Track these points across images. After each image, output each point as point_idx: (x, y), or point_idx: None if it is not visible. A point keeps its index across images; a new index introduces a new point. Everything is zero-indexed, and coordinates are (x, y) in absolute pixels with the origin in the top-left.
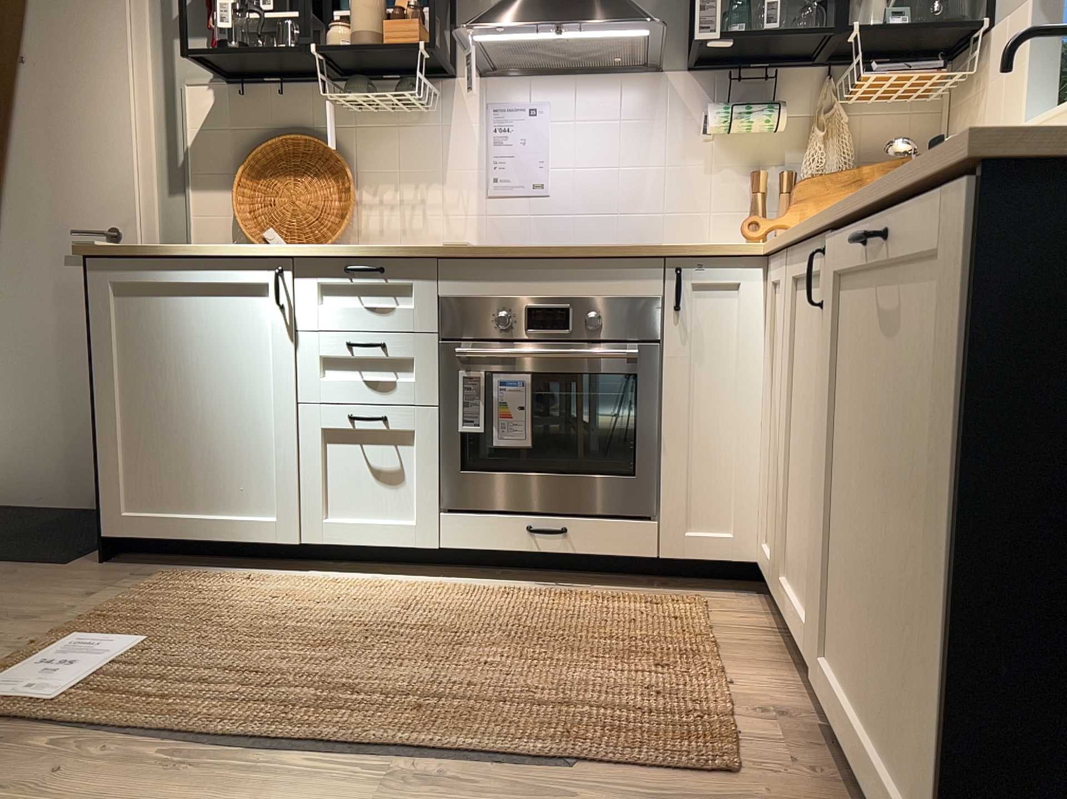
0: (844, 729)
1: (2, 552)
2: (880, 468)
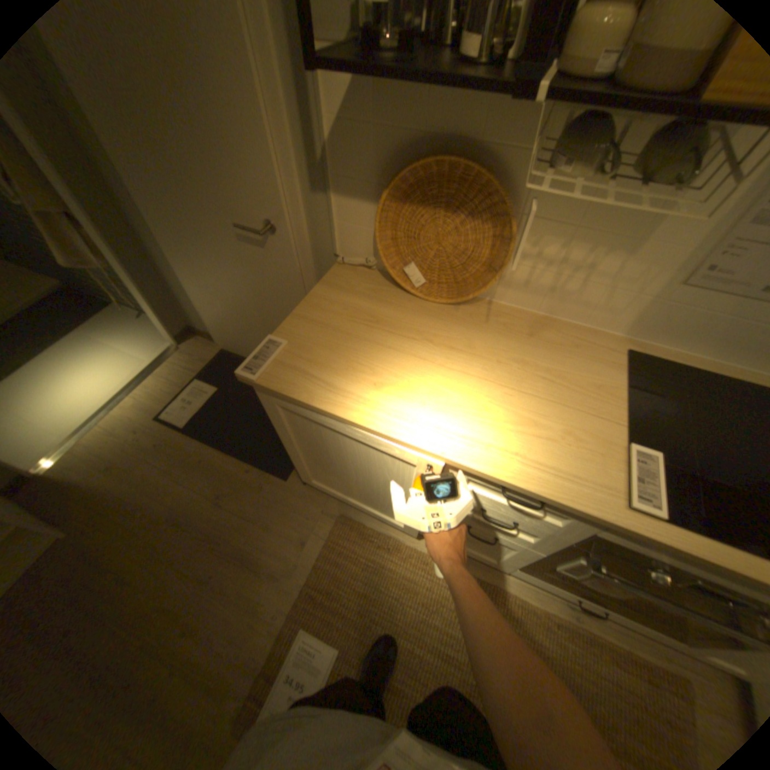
0: None
1: (251, 452)
2: None
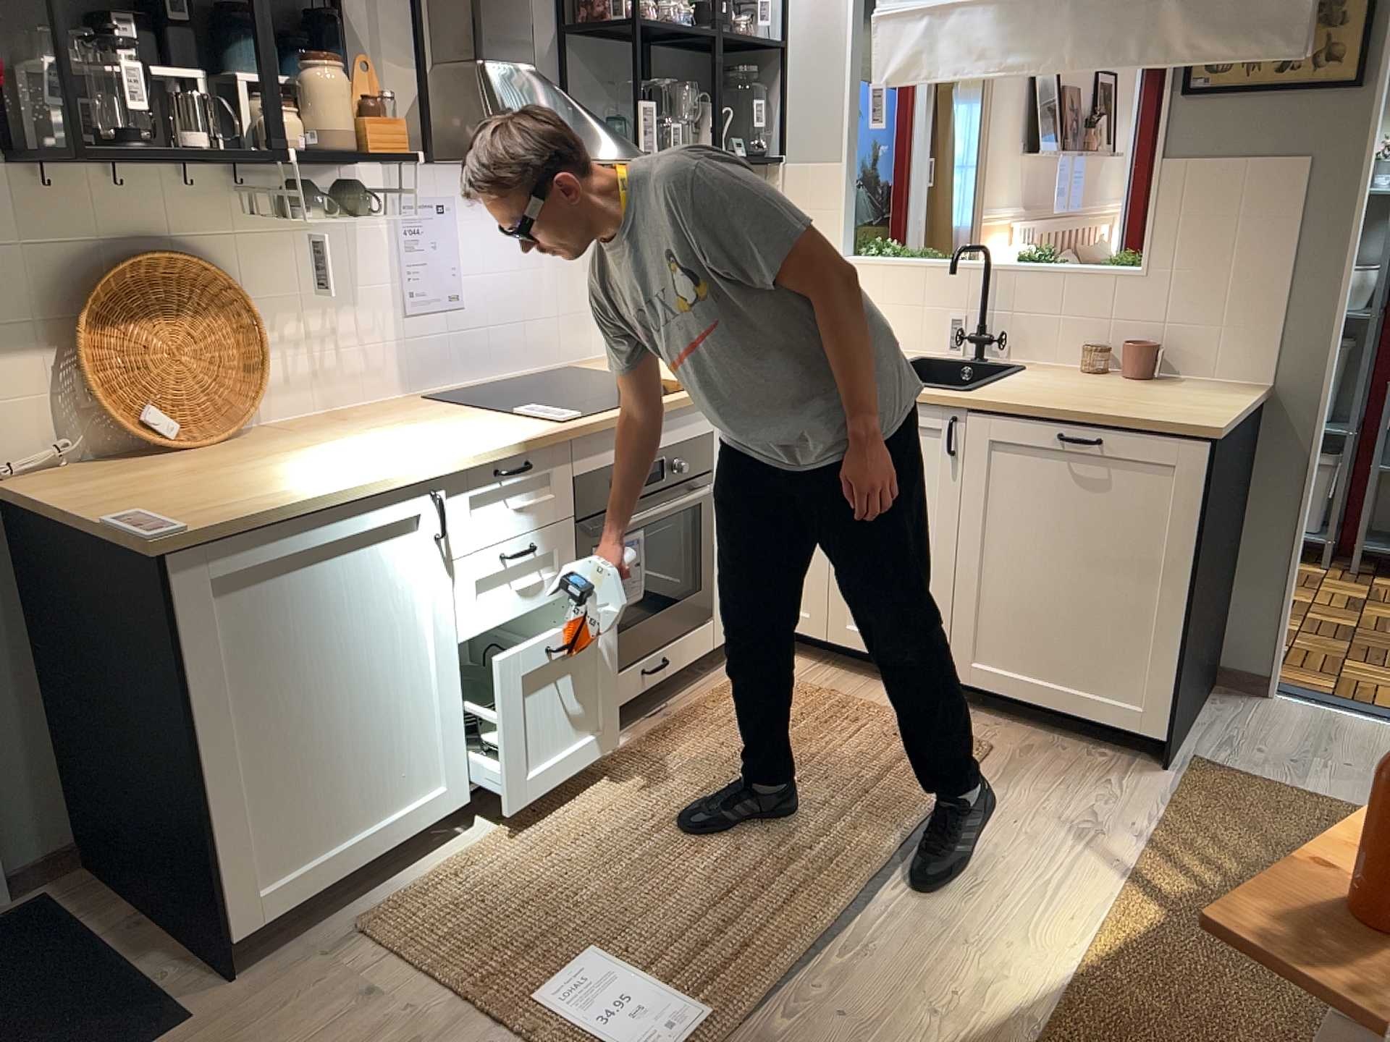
0: (1014, 693)
1: None
2: (1059, 552)
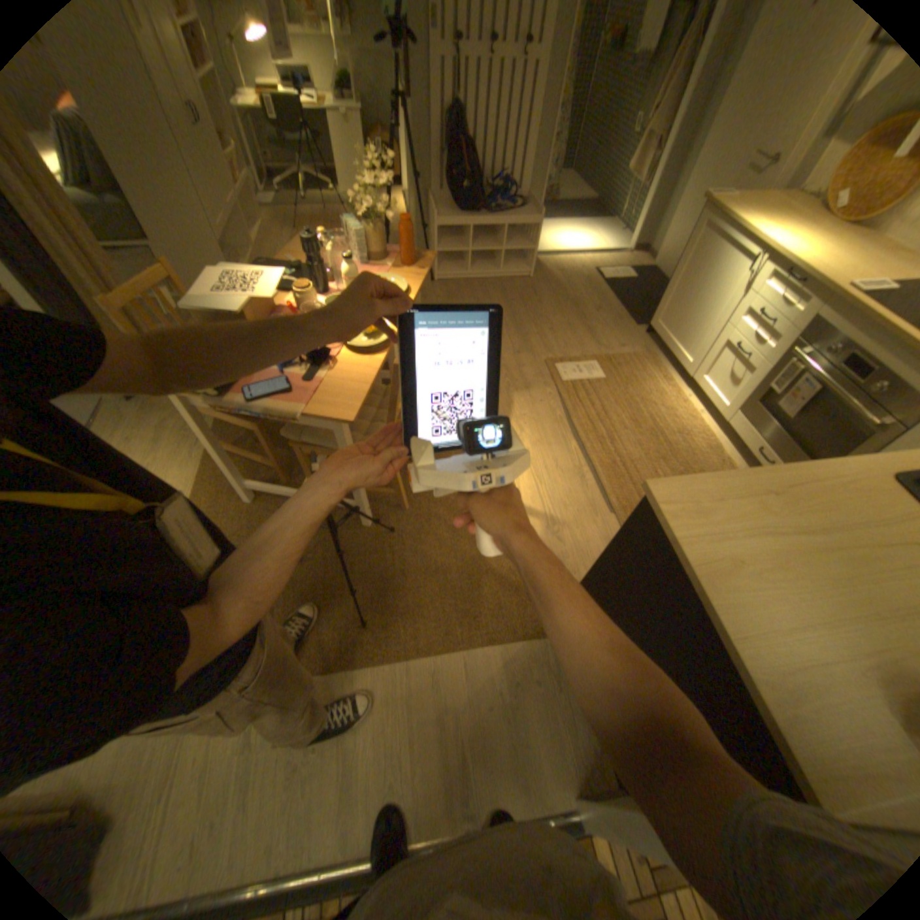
0: None
1: (630, 307)
2: None
